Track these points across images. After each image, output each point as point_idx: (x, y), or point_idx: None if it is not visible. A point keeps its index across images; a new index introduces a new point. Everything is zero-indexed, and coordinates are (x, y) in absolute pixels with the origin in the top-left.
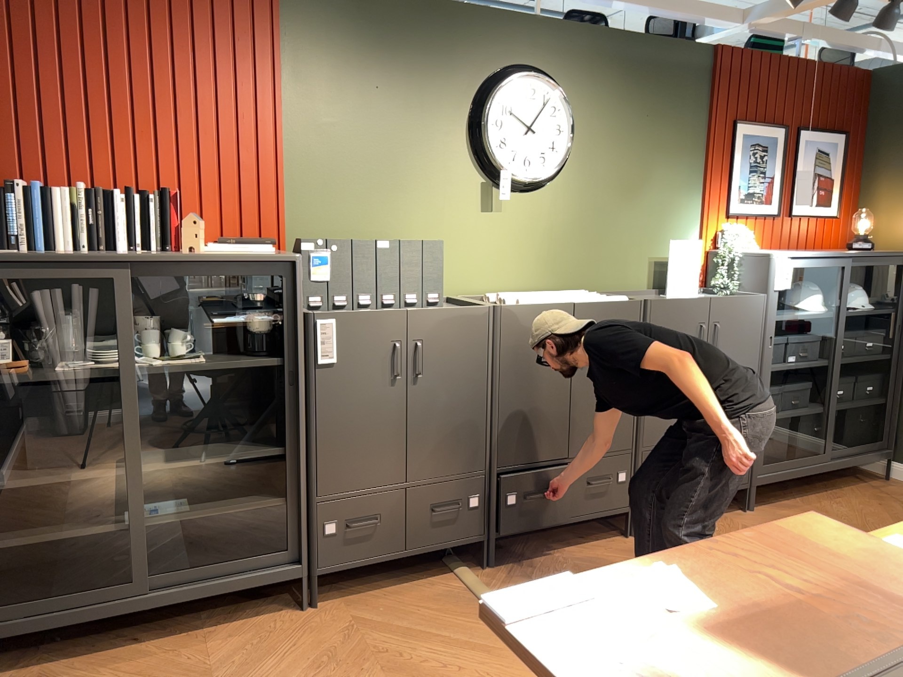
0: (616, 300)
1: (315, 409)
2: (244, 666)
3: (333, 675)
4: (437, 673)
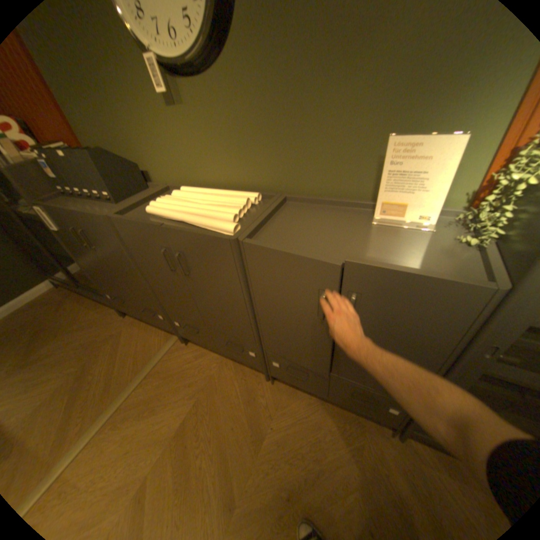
0: (219, 228)
1: (68, 249)
2: (79, 329)
3: (78, 354)
4: (85, 383)
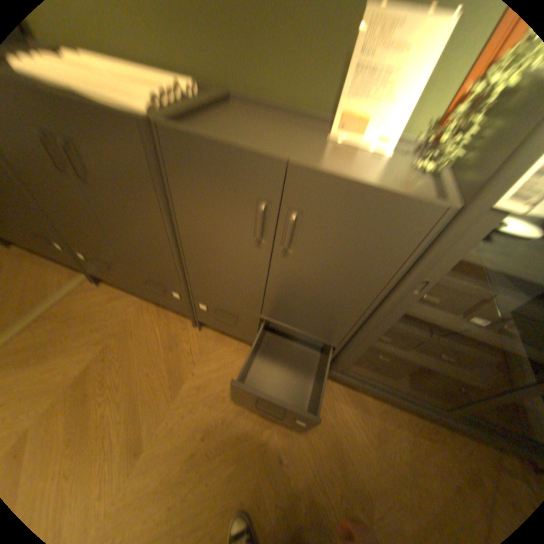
0: (123, 100)
1: None
2: None
3: None
4: None
